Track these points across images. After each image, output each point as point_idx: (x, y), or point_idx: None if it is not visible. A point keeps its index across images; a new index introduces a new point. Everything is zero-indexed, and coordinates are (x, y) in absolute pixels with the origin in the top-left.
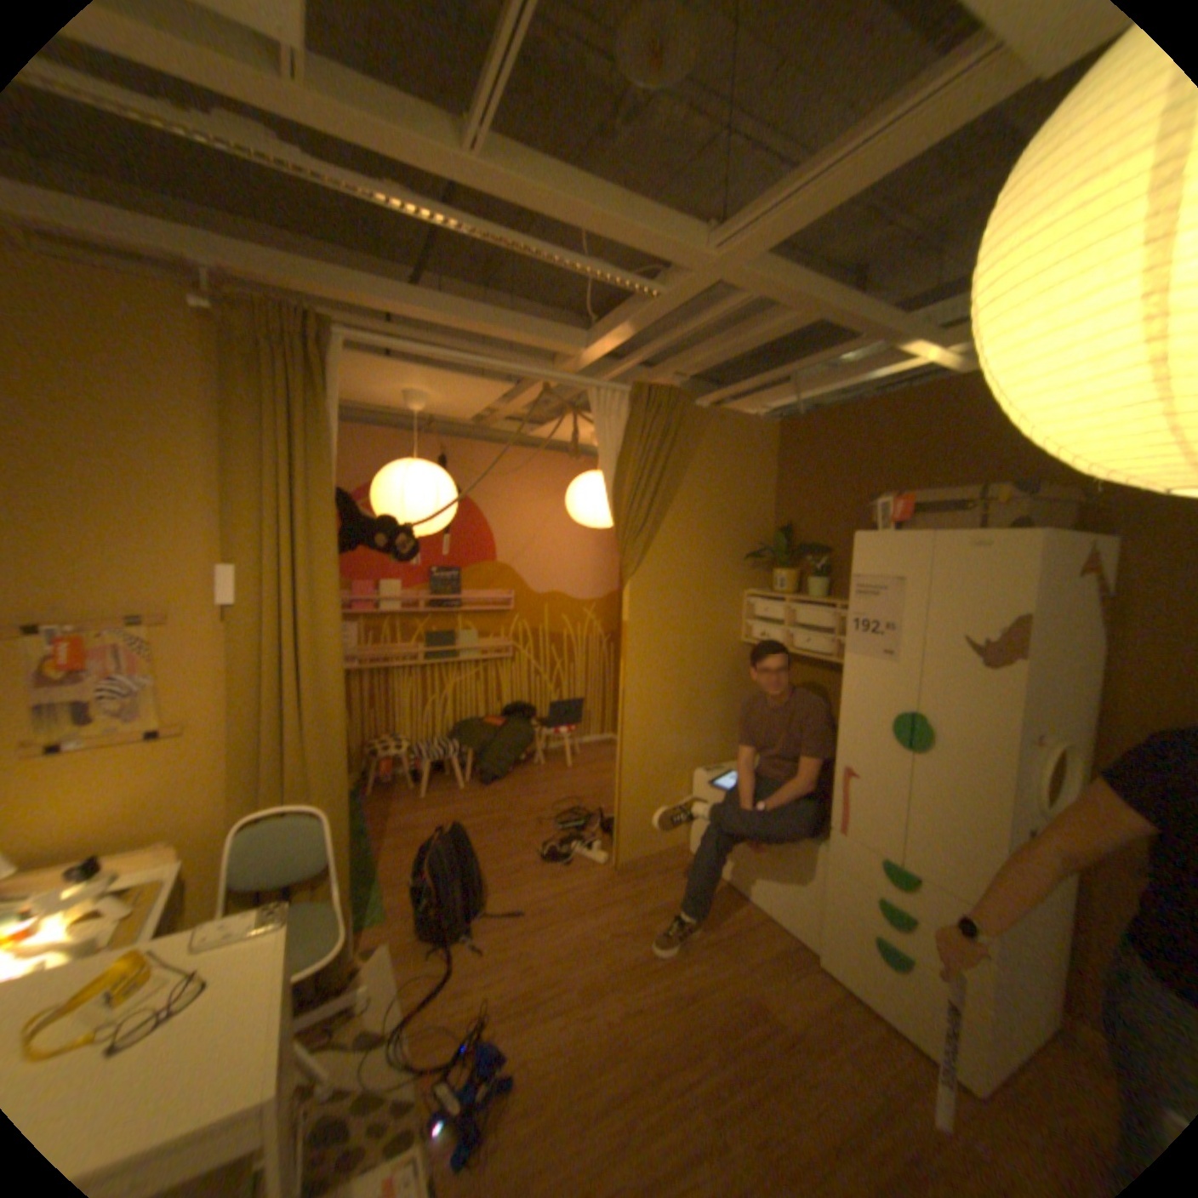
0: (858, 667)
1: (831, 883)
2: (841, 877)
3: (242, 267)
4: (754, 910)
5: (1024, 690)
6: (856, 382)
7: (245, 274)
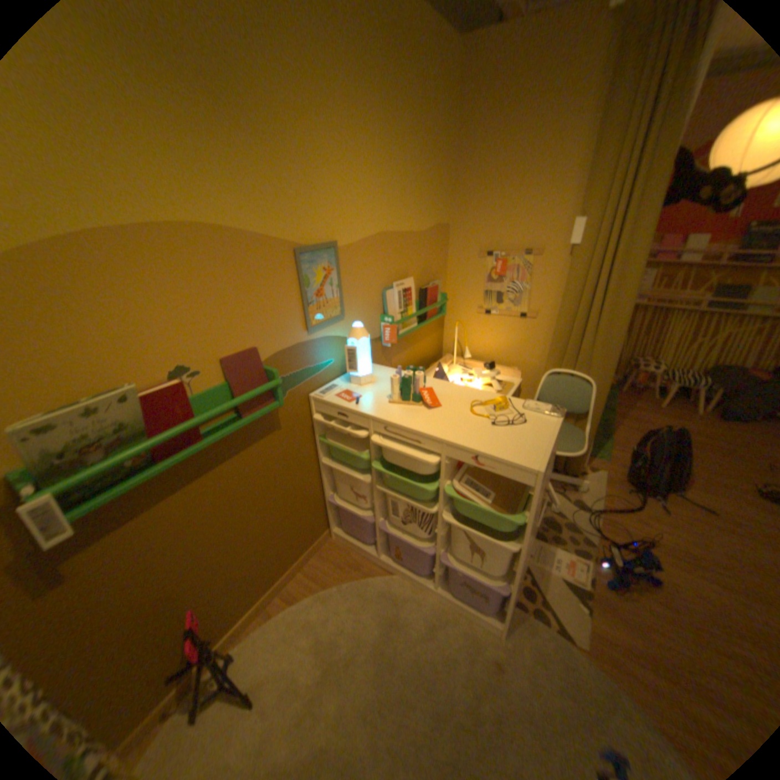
0: None
1: None
2: None
3: None
4: None
5: None
6: None
7: None
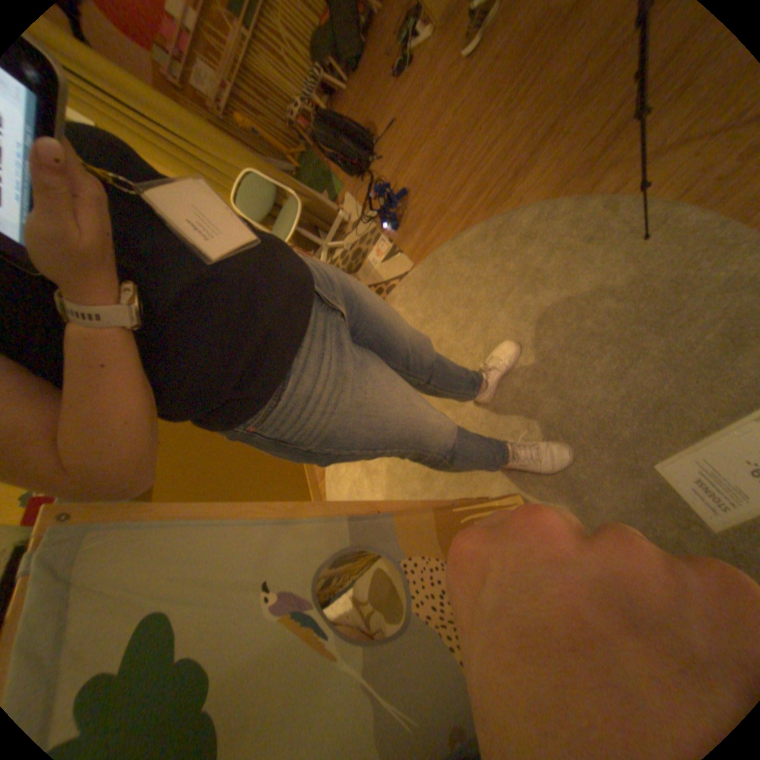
0: None
1: None
2: None
3: None
4: None
5: None
6: None
7: None
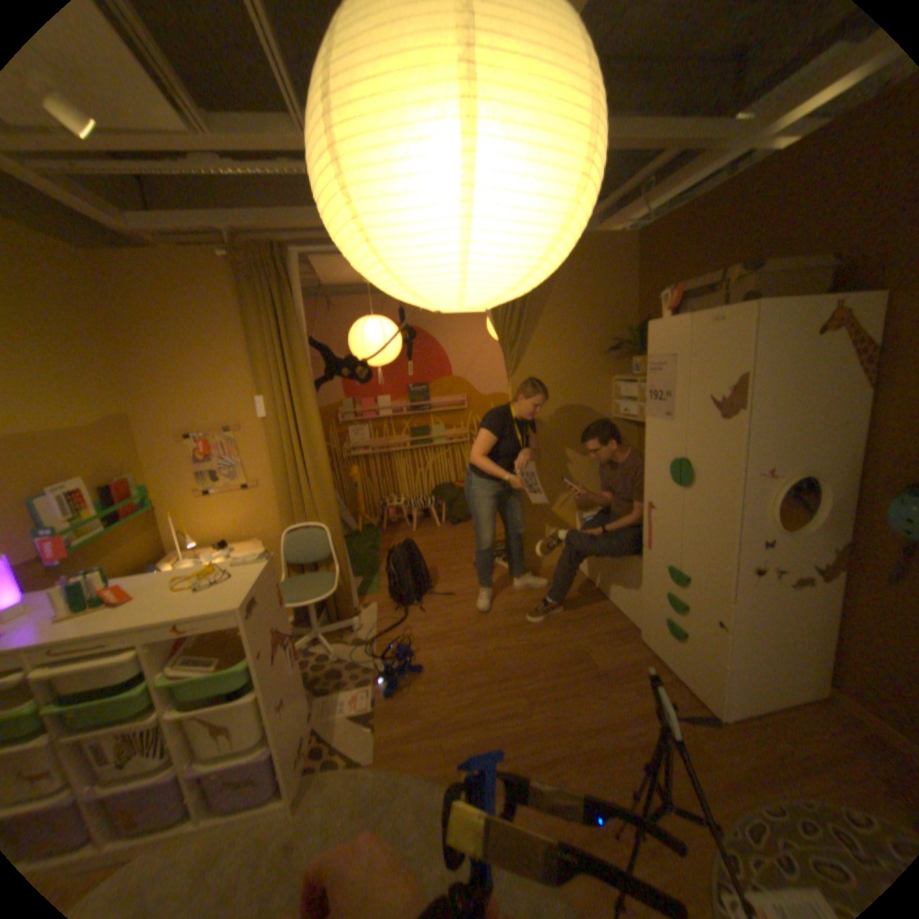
0: (653, 427)
1: (644, 583)
2: (649, 579)
3: (240, 224)
4: (609, 604)
5: (744, 433)
6: (690, 183)
7: (243, 227)
